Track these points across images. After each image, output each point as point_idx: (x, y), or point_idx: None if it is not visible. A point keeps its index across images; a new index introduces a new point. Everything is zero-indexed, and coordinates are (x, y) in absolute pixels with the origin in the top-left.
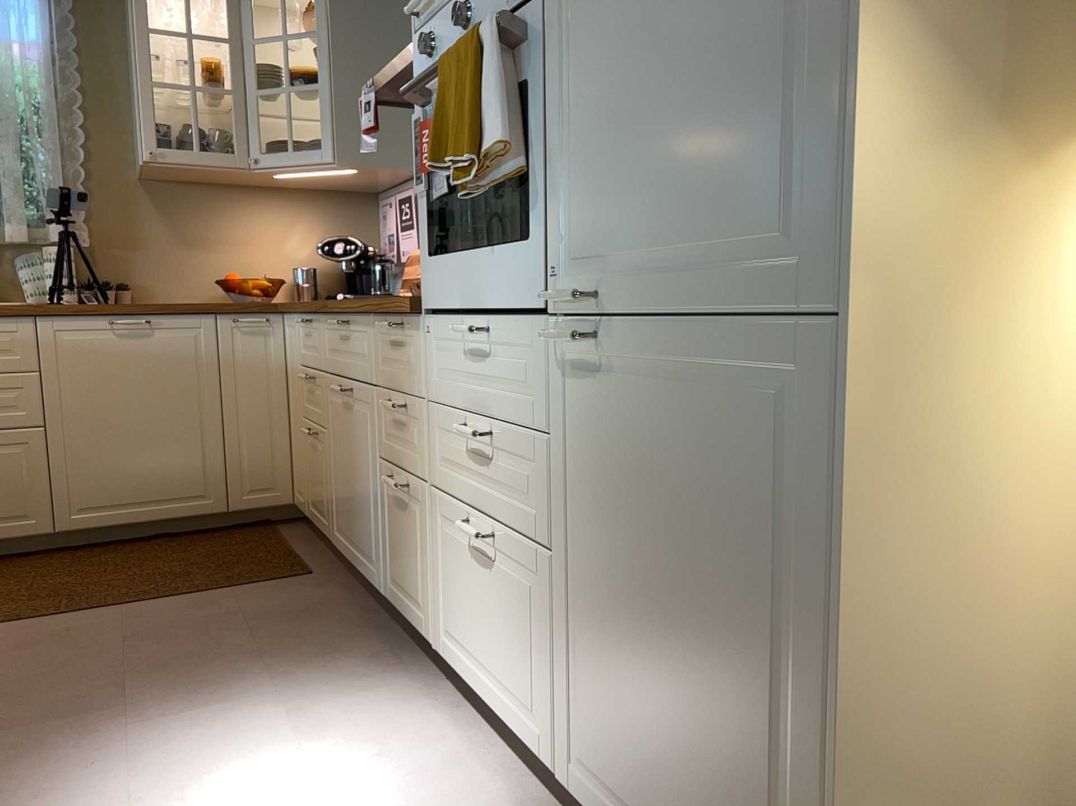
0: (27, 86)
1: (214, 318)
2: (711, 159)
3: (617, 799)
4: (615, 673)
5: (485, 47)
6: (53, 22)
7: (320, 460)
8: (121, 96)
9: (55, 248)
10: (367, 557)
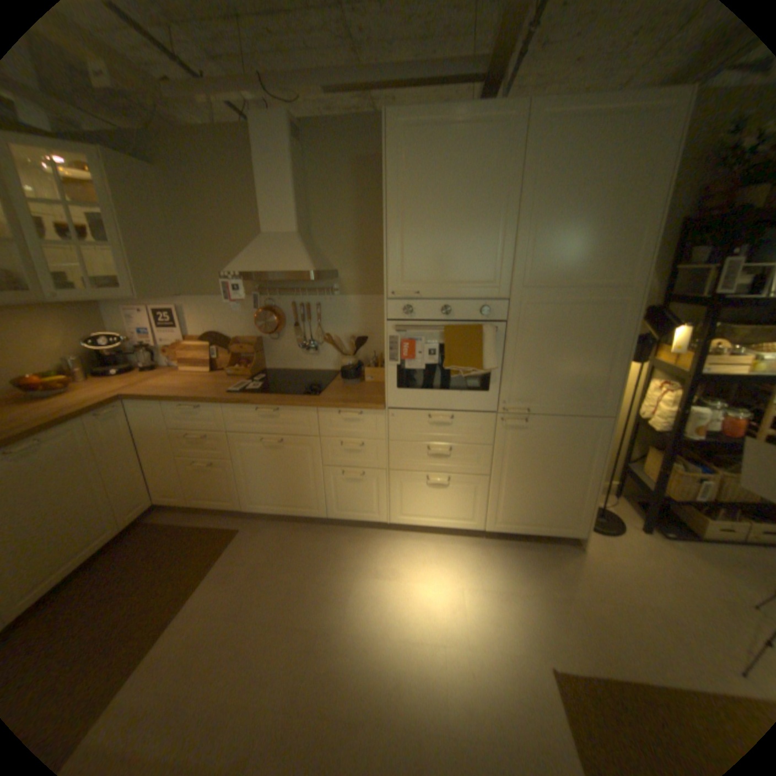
0: None
1: (81, 421)
2: (577, 384)
3: (515, 523)
4: (519, 496)
5: (482, 336)
6: None
7: (217, 476)
8: None
9: None
10: (303, 507)
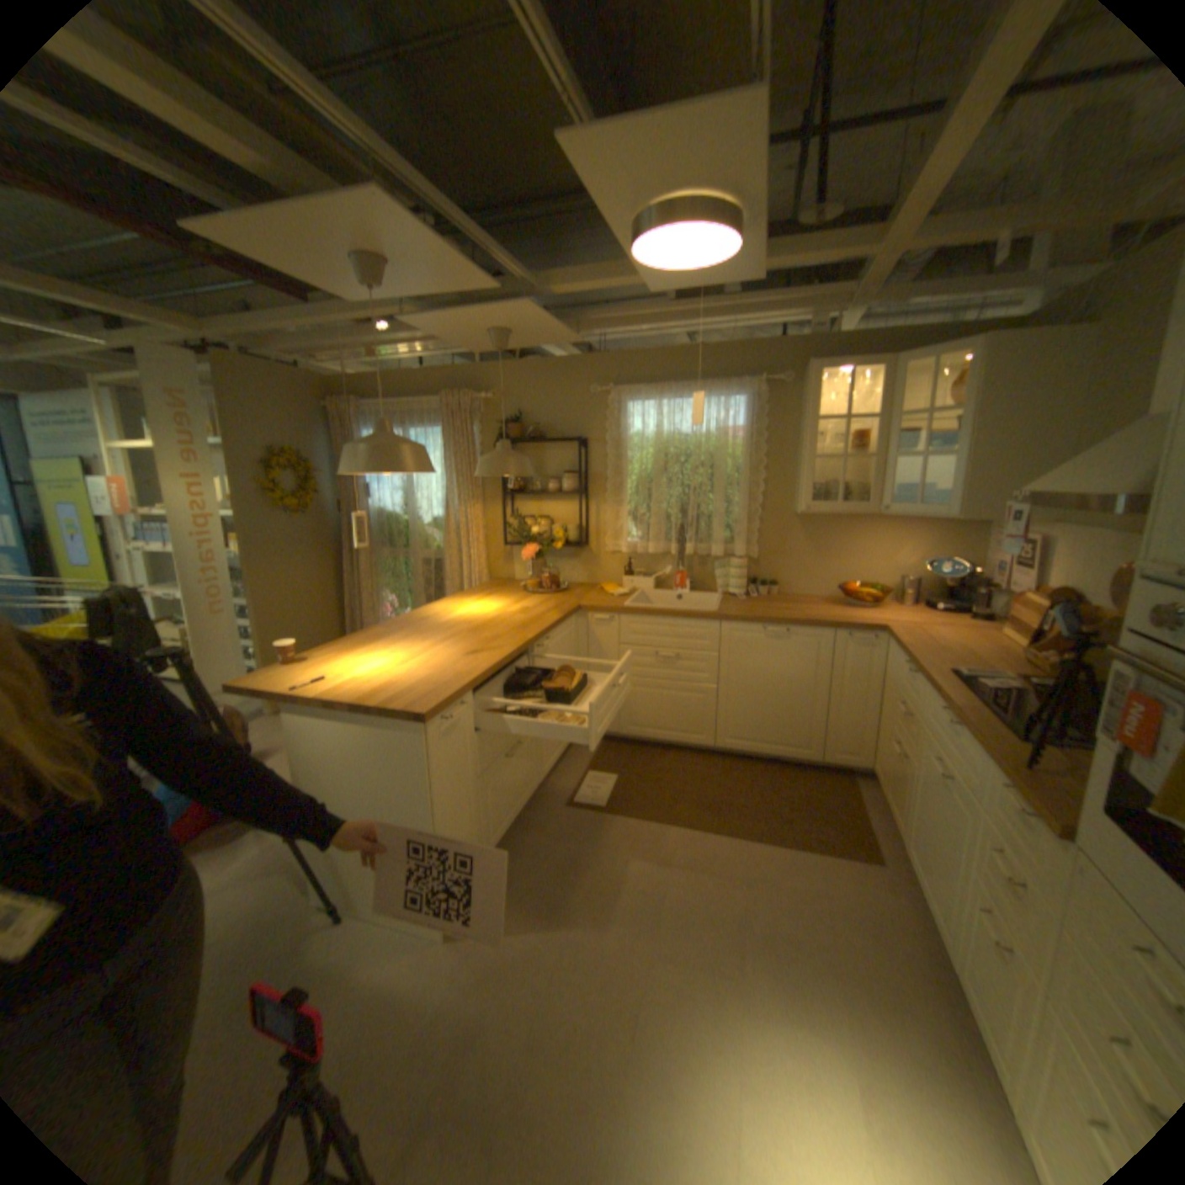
0: (733, 458)
1: (834, 632)
2: None
3: None
4: None
5: None
6: (754, 412)
7: (906, 779)
8: (790, 454)
9: (736, 560)
10: (943, 919)
